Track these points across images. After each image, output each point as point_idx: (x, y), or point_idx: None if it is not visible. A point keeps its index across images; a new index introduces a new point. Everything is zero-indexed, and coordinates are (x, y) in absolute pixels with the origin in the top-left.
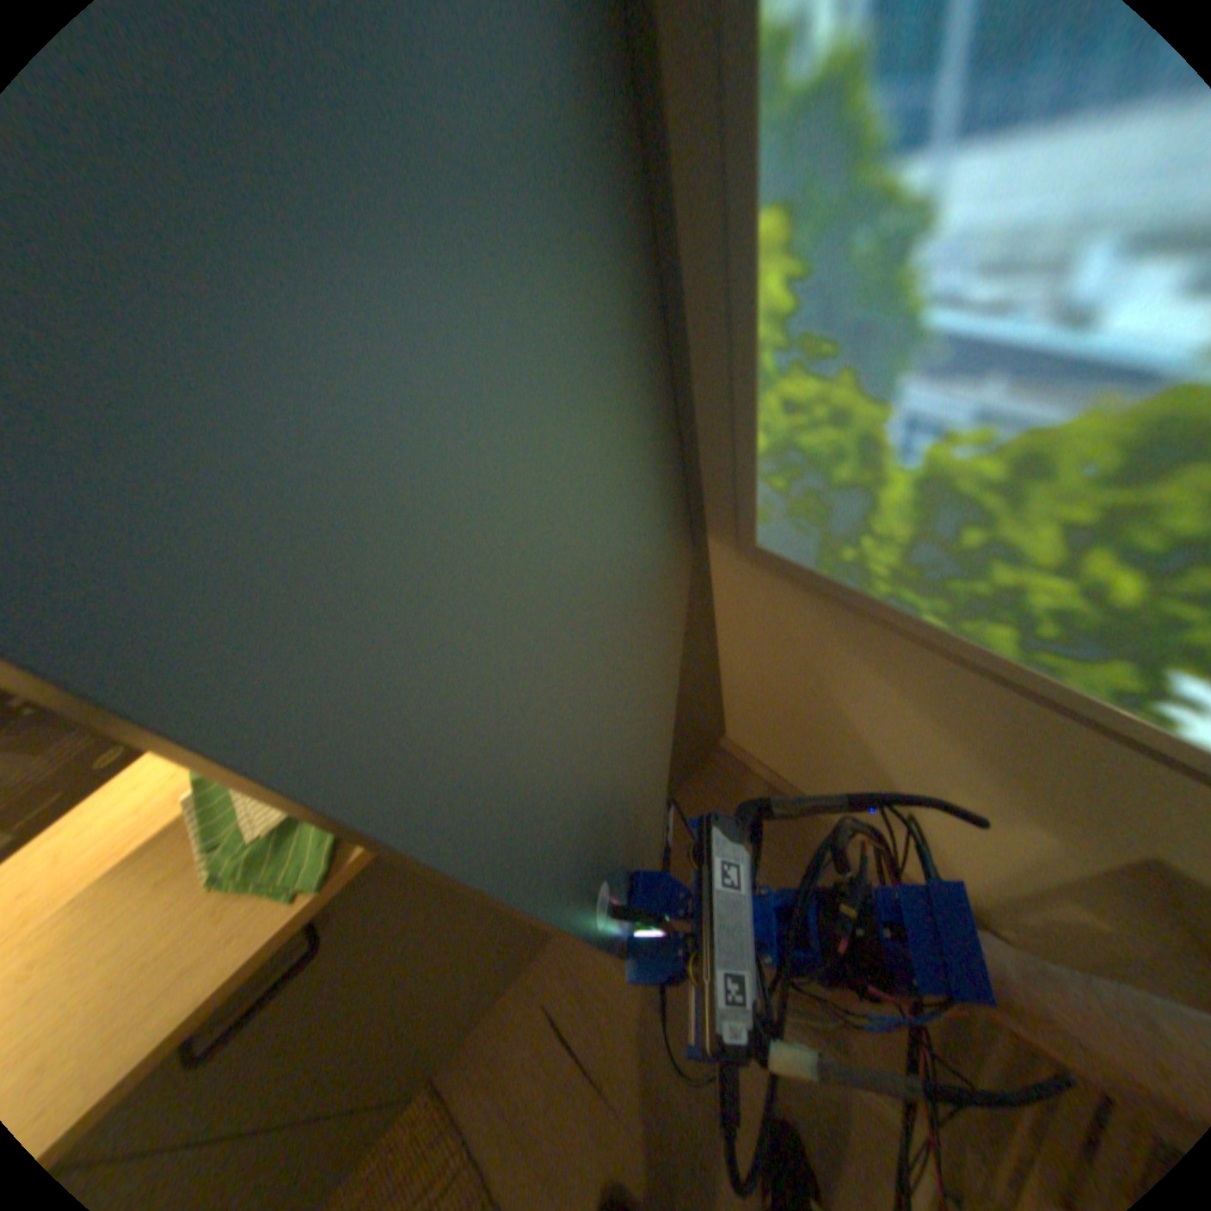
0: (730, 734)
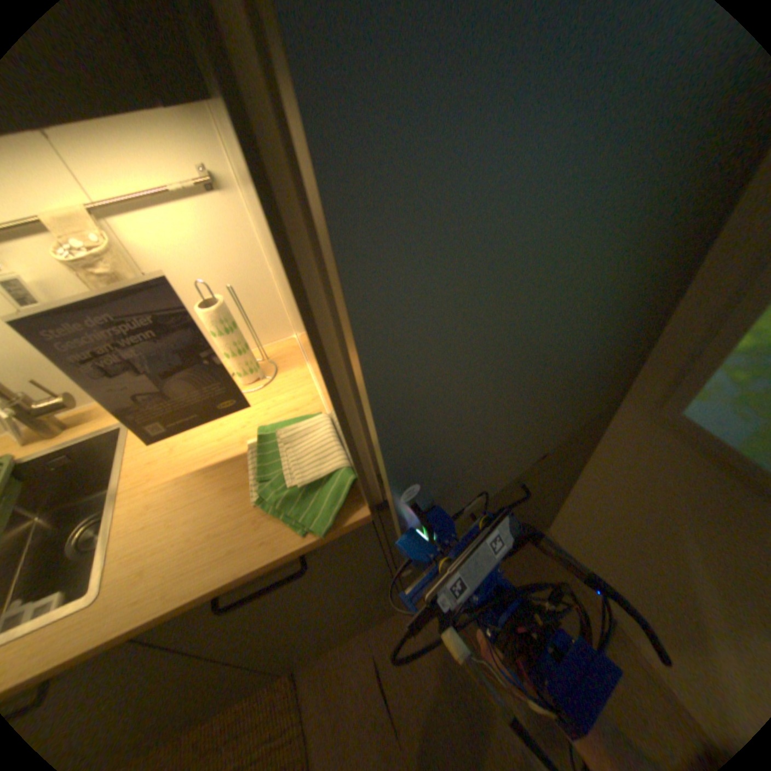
0: (554, 530)
